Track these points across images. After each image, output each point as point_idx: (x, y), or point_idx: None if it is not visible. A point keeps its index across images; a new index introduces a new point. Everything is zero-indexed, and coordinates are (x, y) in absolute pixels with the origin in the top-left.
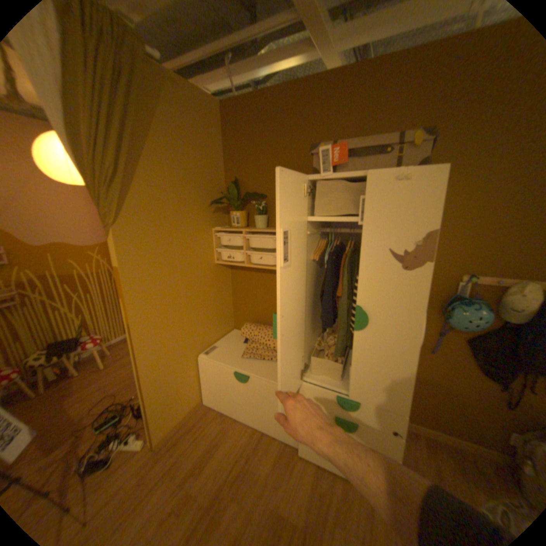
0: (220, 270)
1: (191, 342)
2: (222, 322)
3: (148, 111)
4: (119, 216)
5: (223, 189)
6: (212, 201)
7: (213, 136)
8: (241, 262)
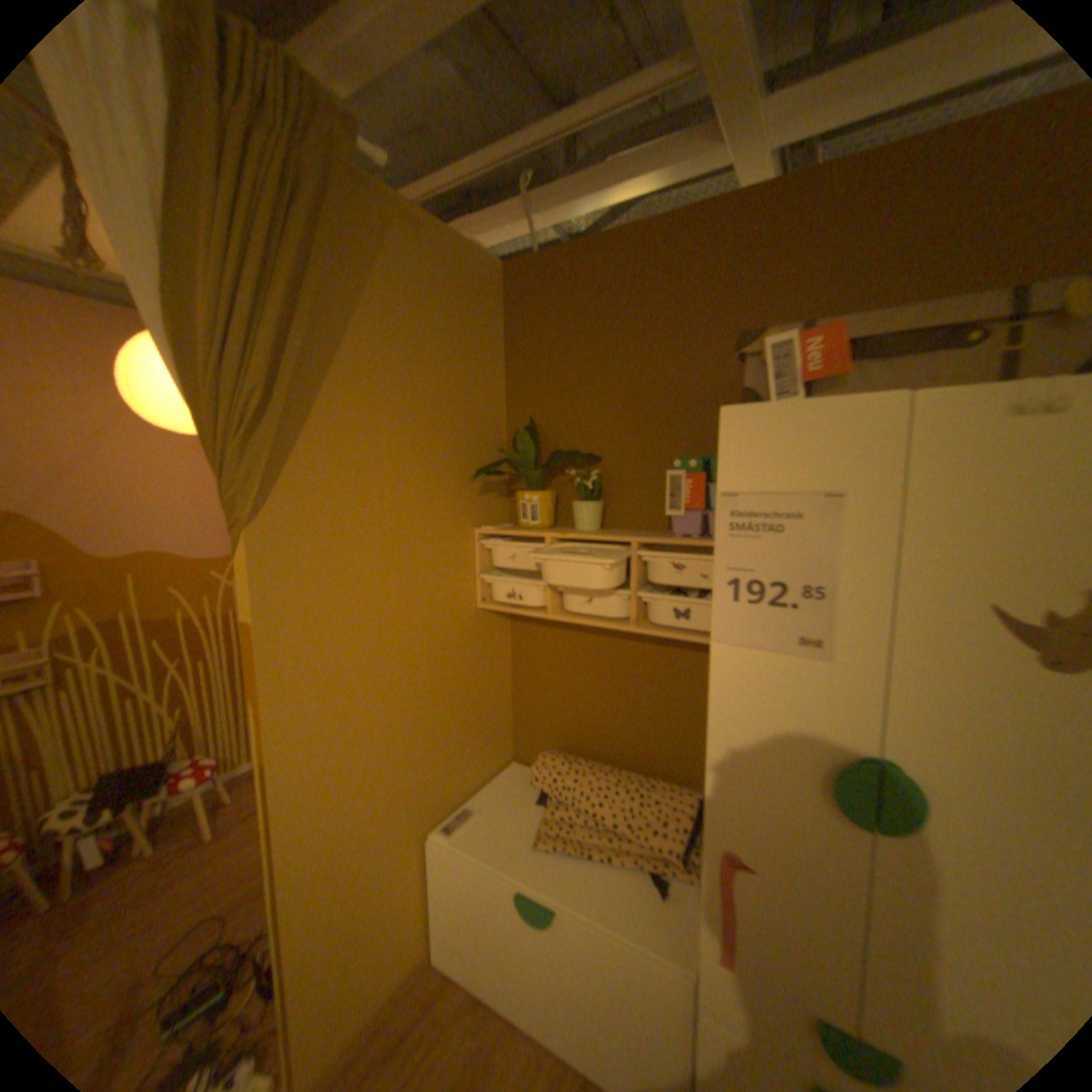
0: (488, 623)
1: (412, 802)
2: (486, 746)
3: (352, 275)
4: (265, 503)
5: (501, 442)
6: (478, 468)
7: (486, 332)
8: (537, 608)
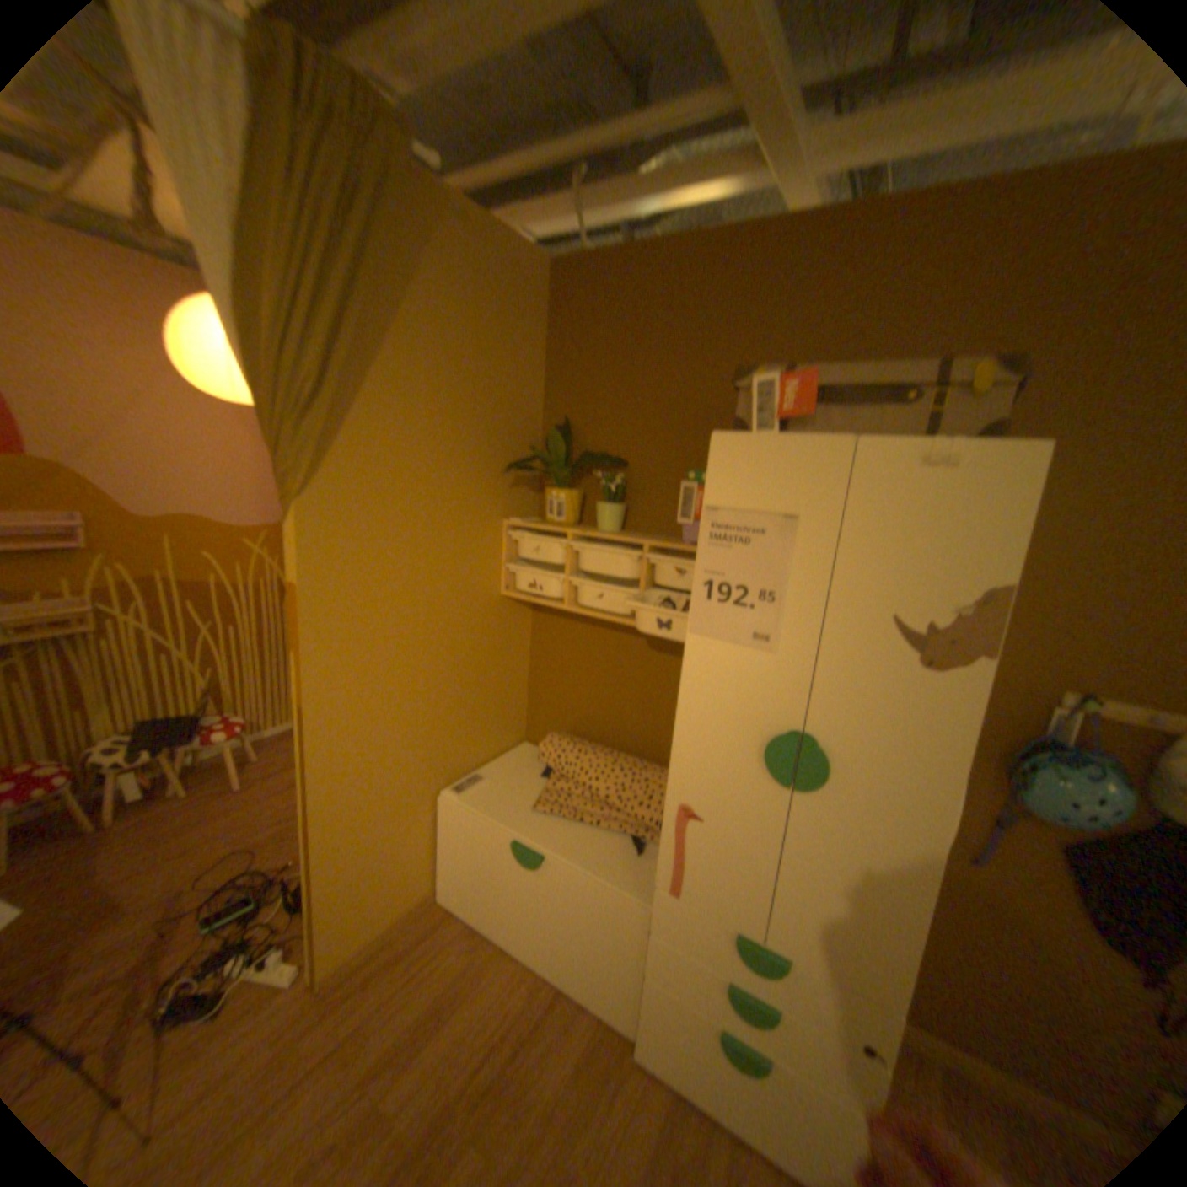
0: (511, 612)
1: (428, 762)
2: (501, 725)
3: (402, 270)
4: (313, 481)
5: (536, 439)
6: (511, 463)
7: (530, 329)
8: (556, 600)
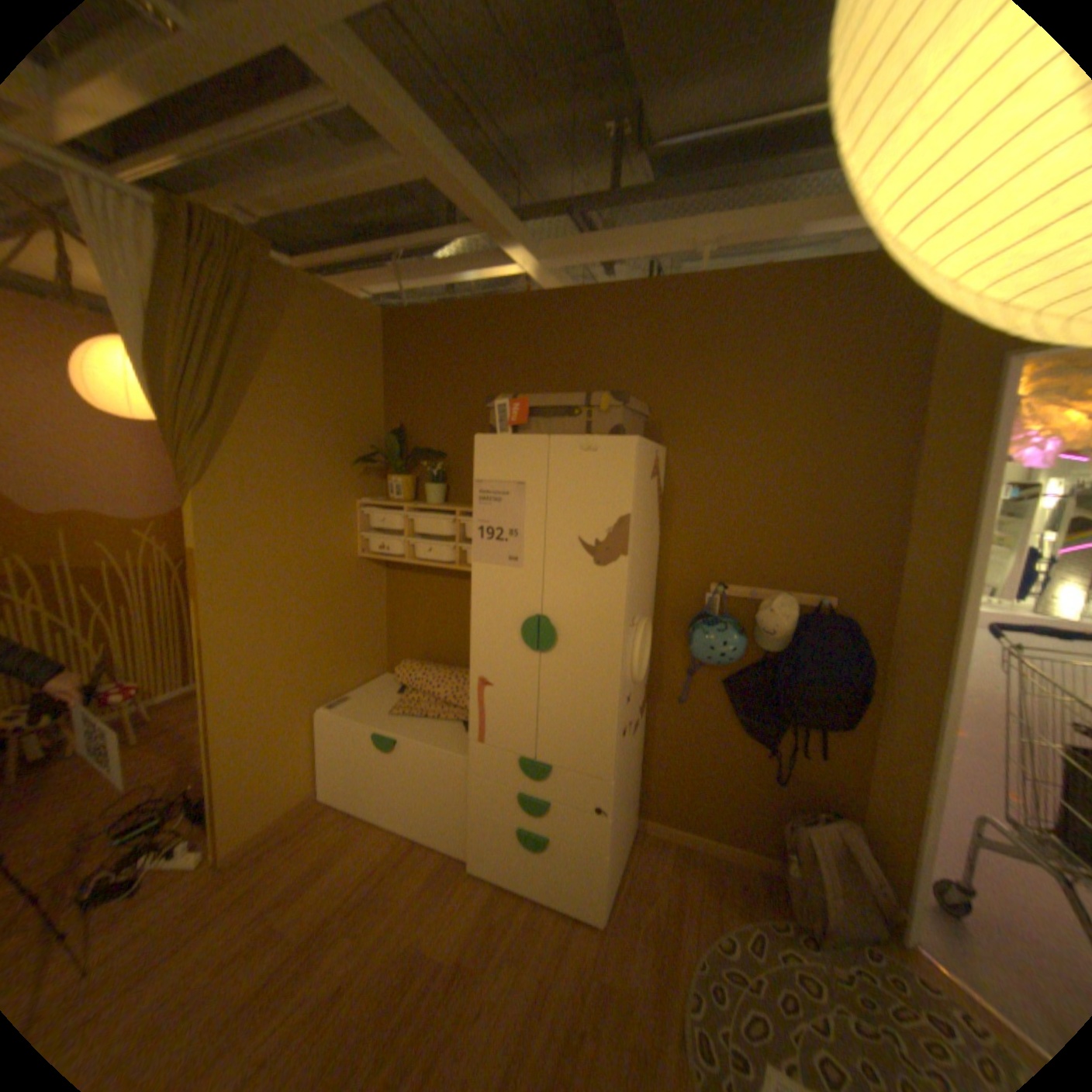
0: (367, 570)
1: (304, 687)
2: (364, 659)
3: (265, 329)
4: (204, 476)
5: (379, 440)
6: (360, 458)
7: (368, 361)
8: (399, 557)
